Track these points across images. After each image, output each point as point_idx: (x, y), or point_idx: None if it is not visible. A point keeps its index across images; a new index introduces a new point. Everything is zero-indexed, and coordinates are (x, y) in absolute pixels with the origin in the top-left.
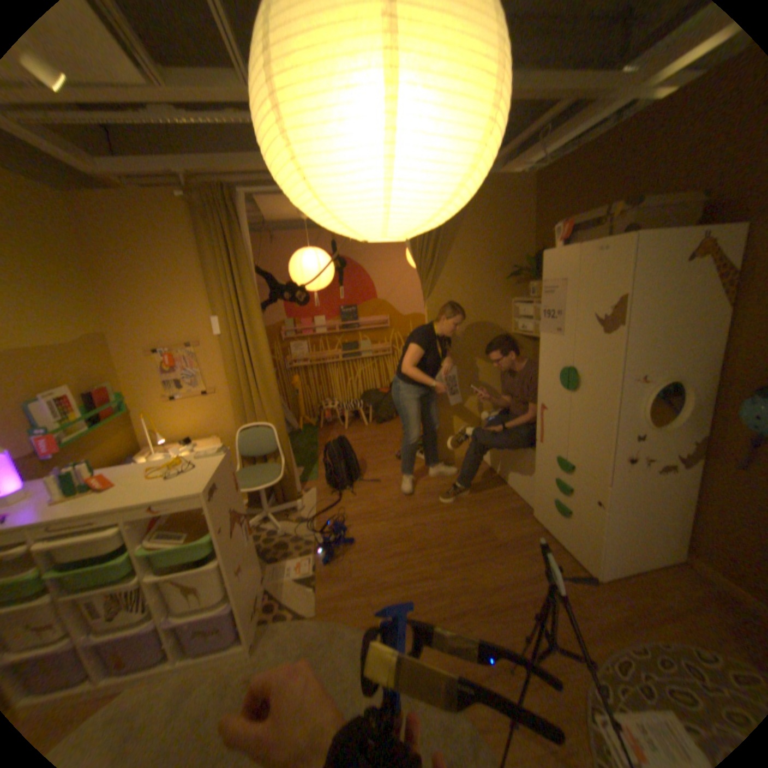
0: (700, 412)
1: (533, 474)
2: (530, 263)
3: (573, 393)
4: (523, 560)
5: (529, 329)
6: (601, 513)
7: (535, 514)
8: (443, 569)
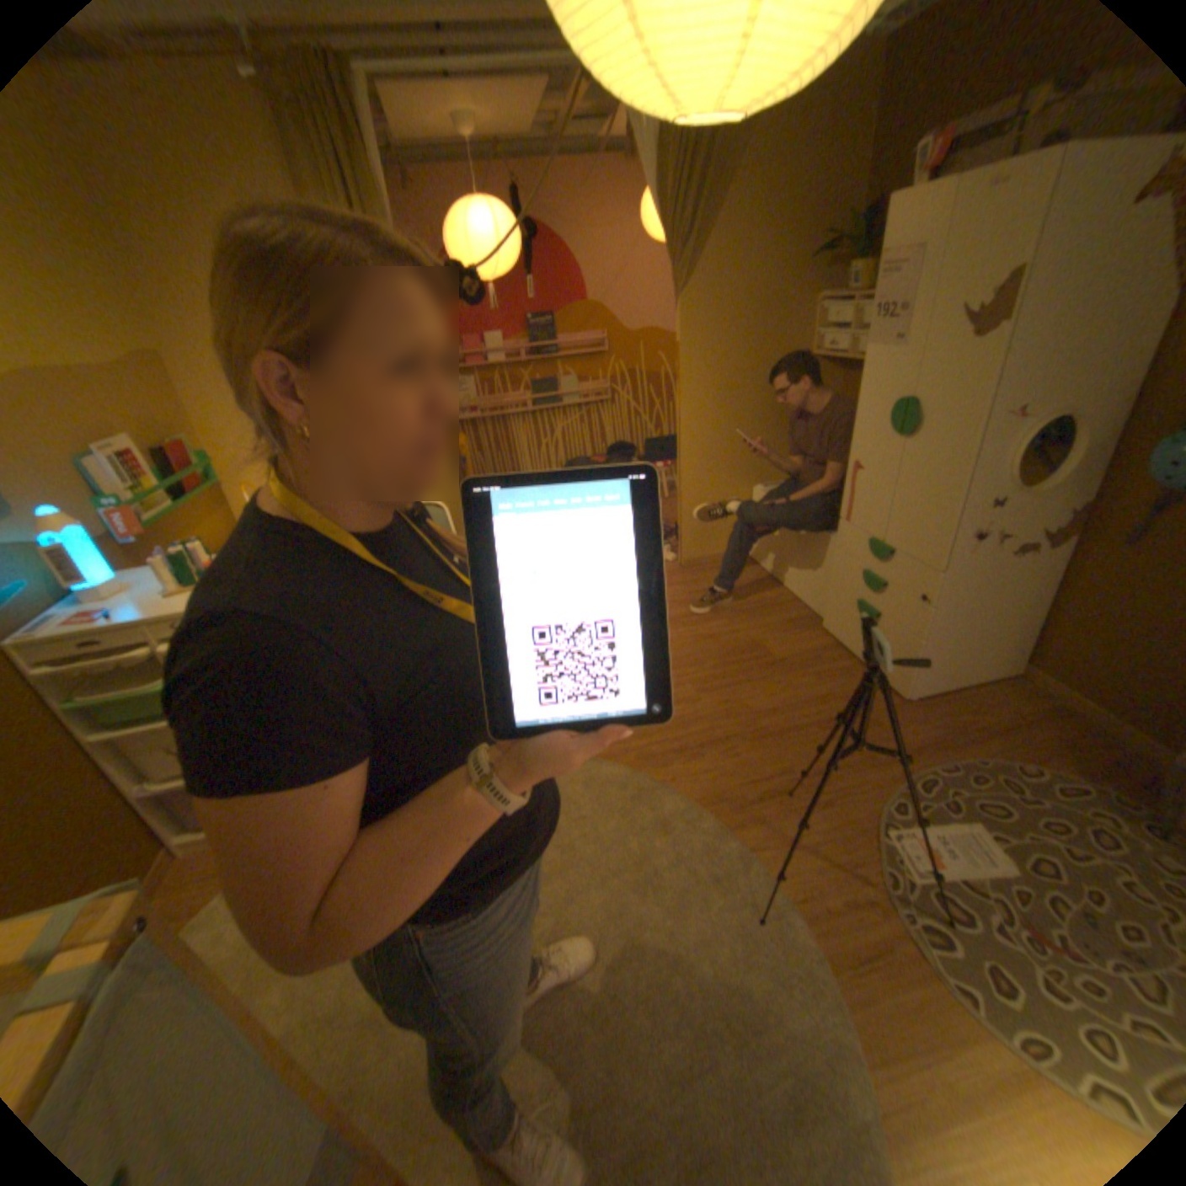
0: (1088, 466)
1: (827, 570)
2: (856, 227)
3: (907, 440)
4: (805, 679)
5: (840, 348)
6: (924, 610)
7: (824, 624)
8: (697, 691)
